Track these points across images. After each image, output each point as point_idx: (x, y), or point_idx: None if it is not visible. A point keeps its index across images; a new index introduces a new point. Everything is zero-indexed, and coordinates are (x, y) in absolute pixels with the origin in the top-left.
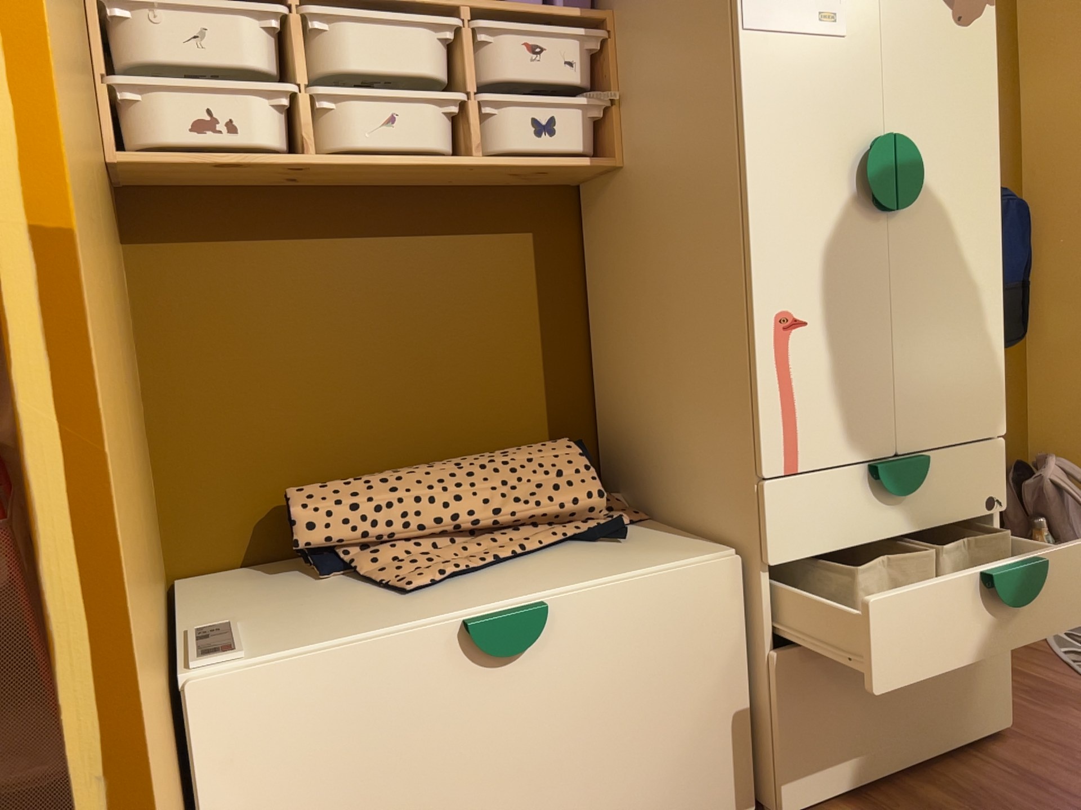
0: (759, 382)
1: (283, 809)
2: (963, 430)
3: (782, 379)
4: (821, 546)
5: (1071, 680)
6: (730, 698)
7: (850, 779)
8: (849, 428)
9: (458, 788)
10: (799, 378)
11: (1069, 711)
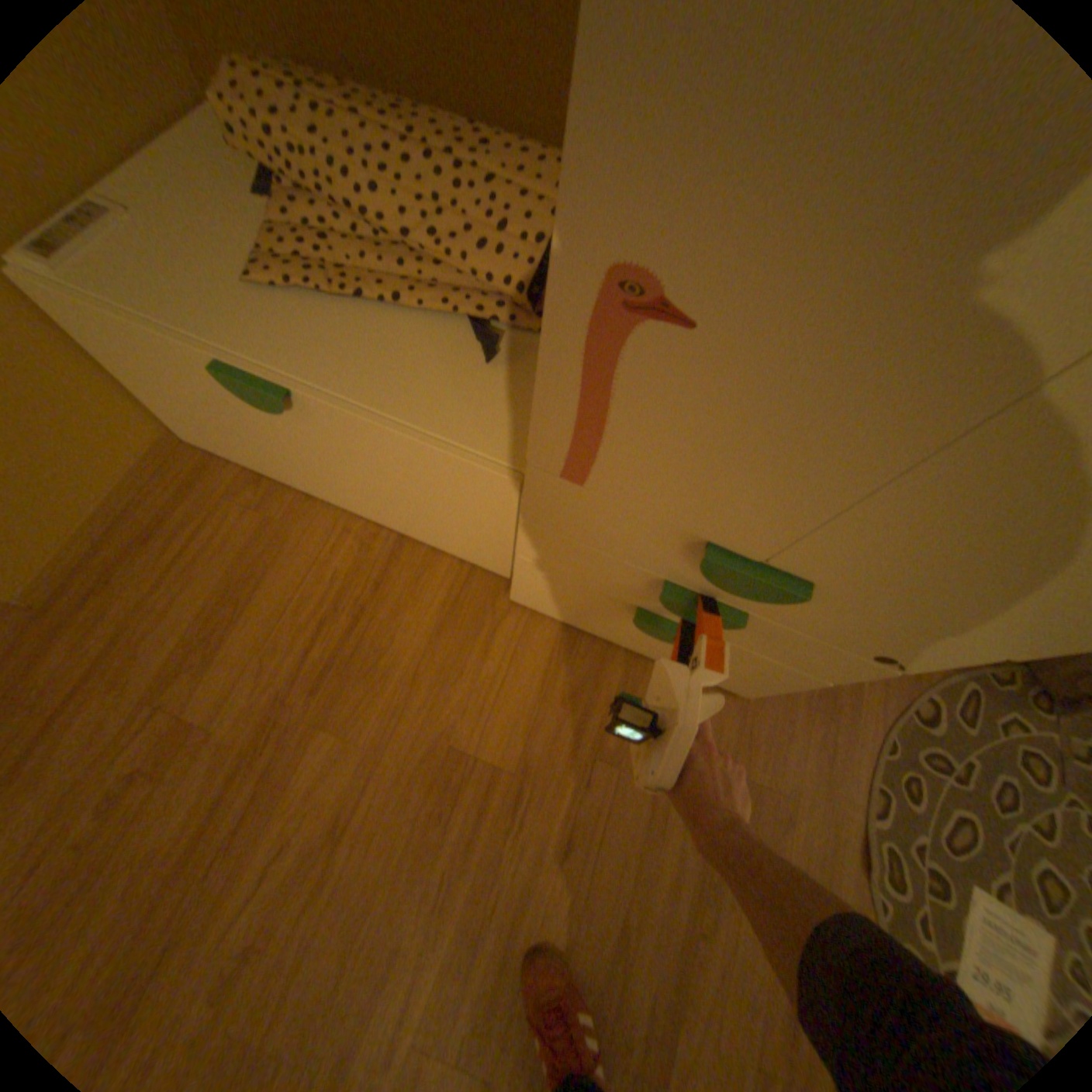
0: (548, 358)
1: (143, 381)
2: (926, 617)
3: (591, 382)
4: (594, 543)
5: (870, 719)
6: (494, 536)
7: (571, 623)
8: (695, 500)
9: (268, 443)
10: (627, 398)
11: (810, 731)
